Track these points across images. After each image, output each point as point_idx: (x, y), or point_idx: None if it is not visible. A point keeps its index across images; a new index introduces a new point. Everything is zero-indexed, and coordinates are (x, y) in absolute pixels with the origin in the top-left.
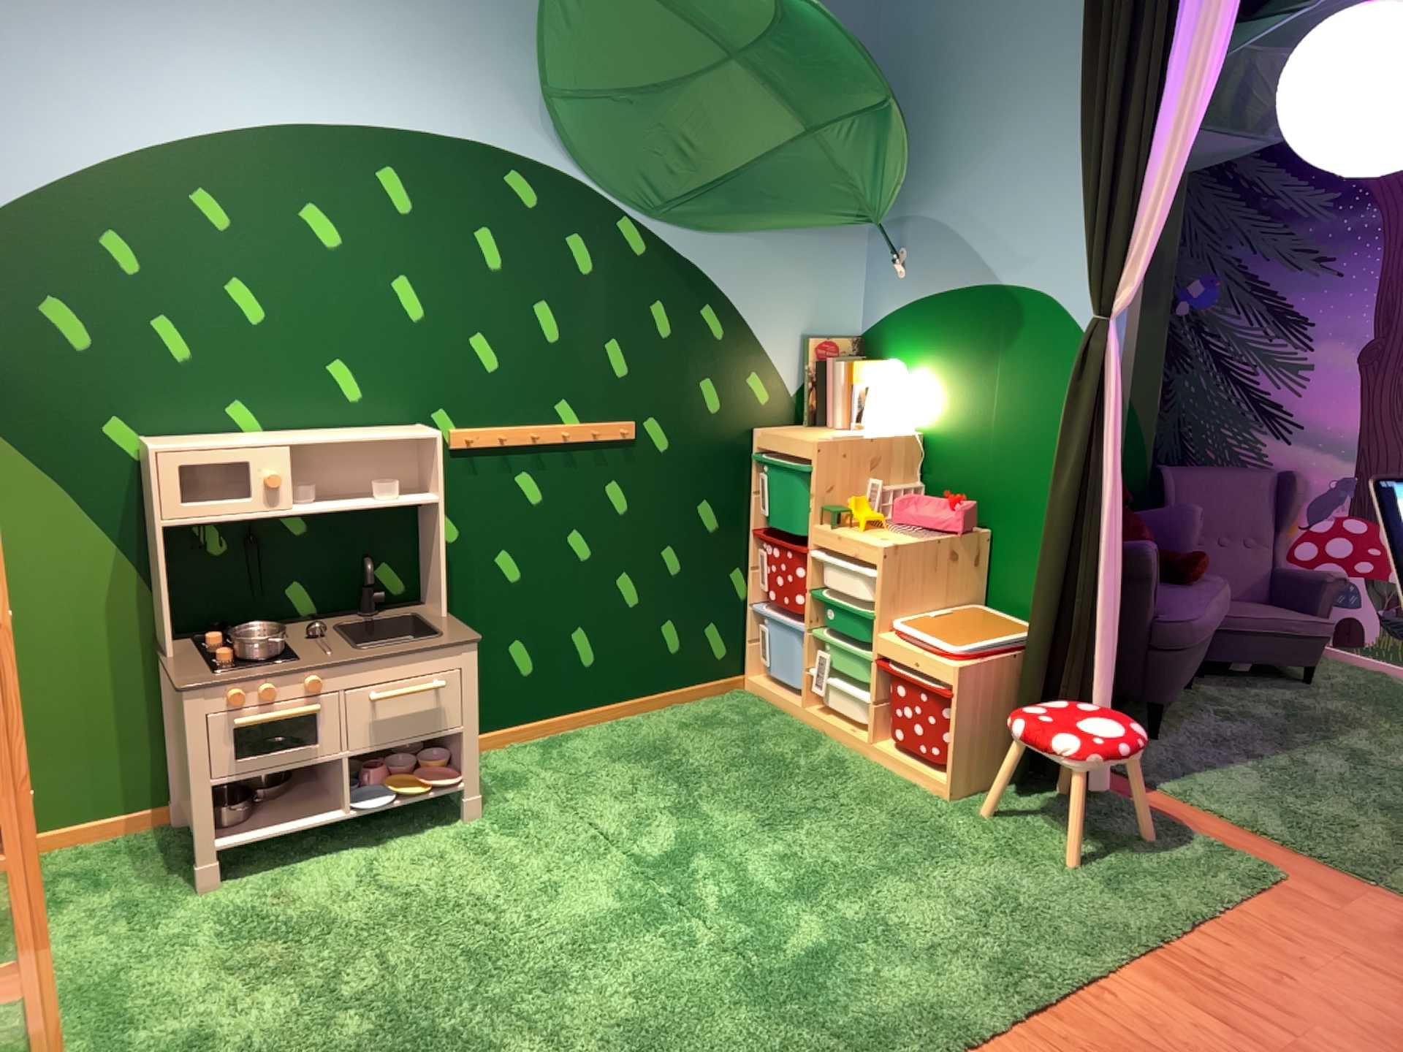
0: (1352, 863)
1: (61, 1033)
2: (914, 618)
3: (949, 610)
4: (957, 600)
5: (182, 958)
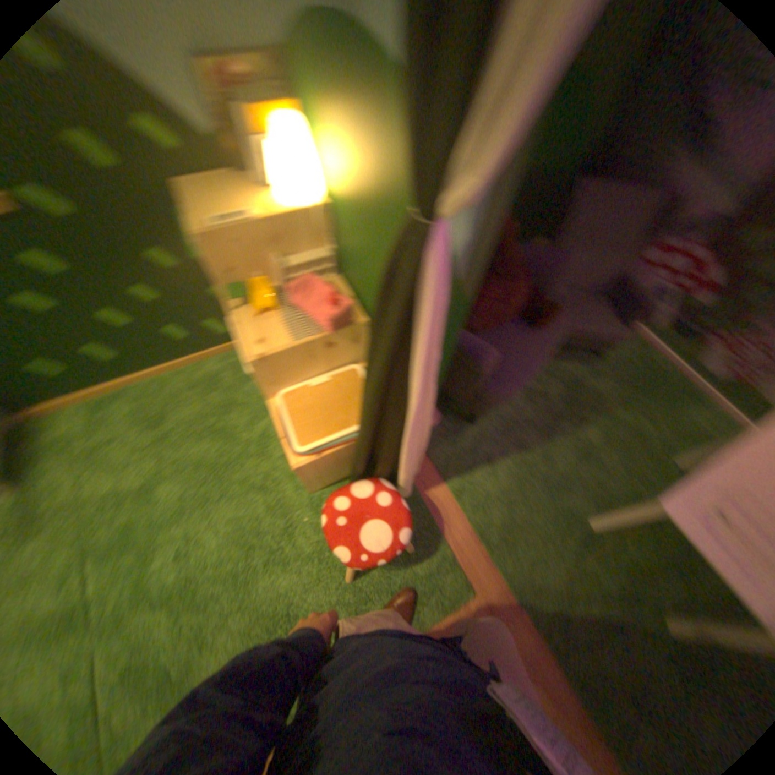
0: (521, 590)
1: None
2: (296, 387)
3: (330, 374)
4: (337, 366)
5: None
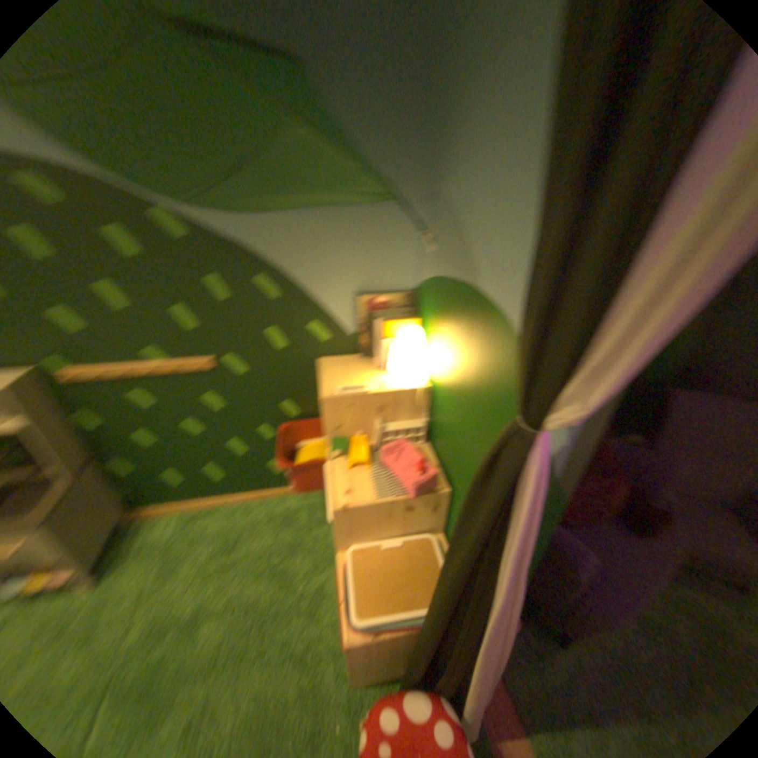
0: None
1: None
2: (368, 546)
3: (404, 540)
4: (413, 532)
5: None
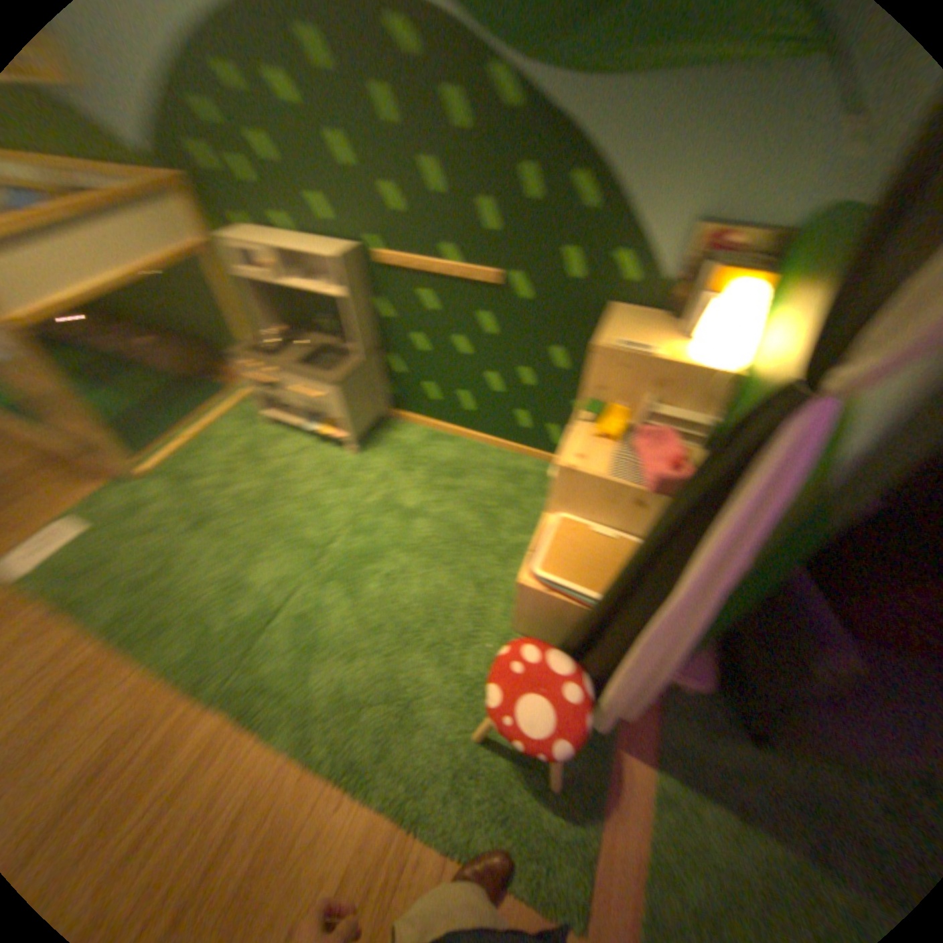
0: None
1: (174, 452)
2: (578, 521)
3: (619, 535)
4: (633, 532)
5: (222, 448)
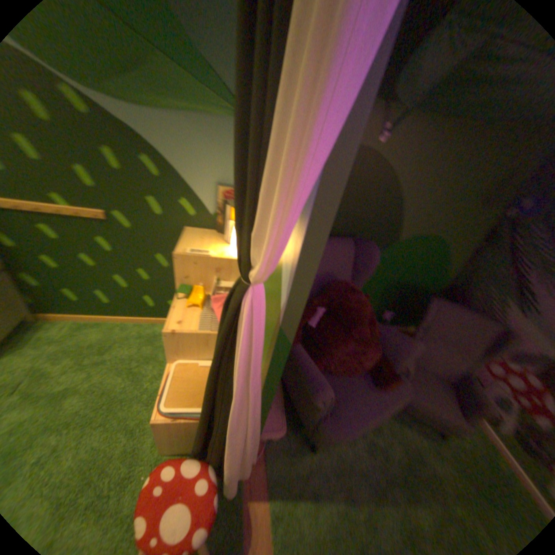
0: None
1: None
2: (190, 362)
3: None
4: None
5: None
